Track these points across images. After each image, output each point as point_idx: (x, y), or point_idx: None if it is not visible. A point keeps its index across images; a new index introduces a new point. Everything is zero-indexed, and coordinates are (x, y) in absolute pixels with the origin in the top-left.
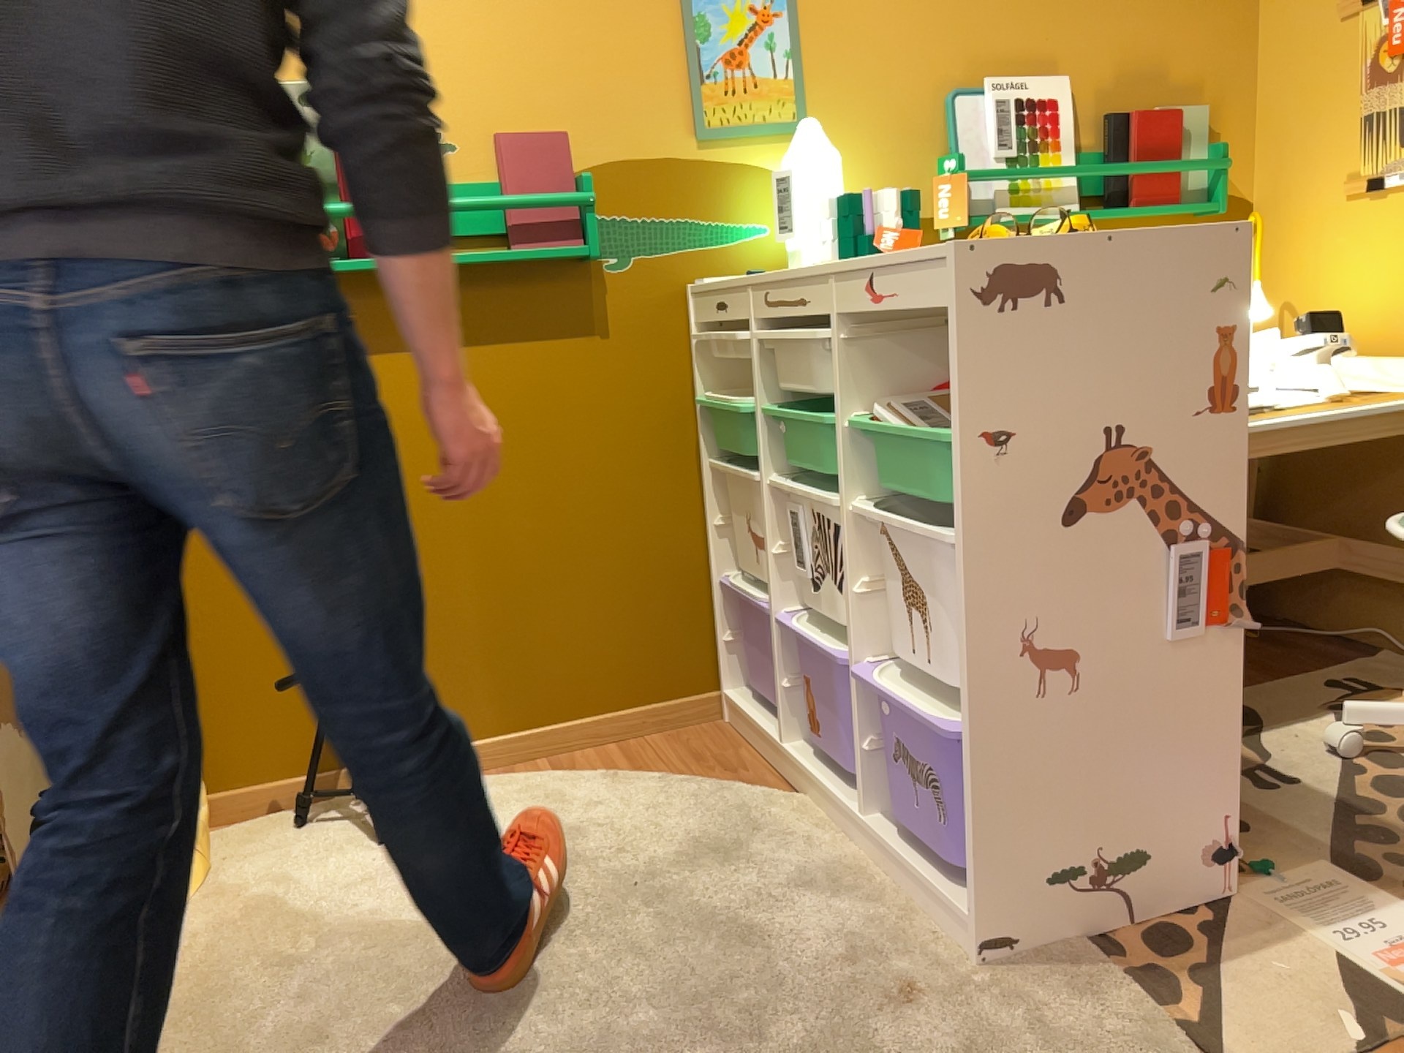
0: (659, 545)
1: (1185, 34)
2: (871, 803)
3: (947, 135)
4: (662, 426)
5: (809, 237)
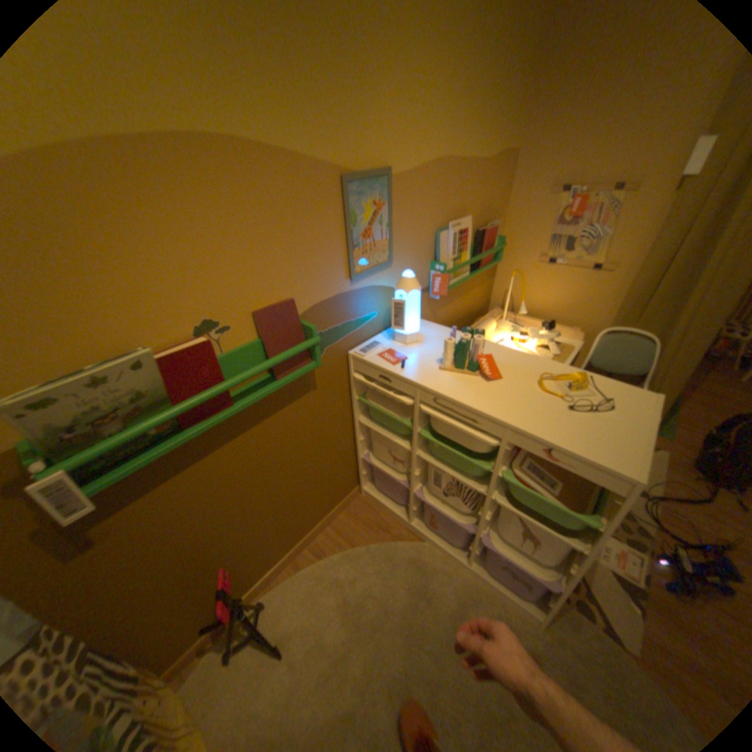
0: (339, 456)
1: (498, 189)
2: (473, 562)
3: (434, 251)
4: (339, 413)
5: (409, 329)
